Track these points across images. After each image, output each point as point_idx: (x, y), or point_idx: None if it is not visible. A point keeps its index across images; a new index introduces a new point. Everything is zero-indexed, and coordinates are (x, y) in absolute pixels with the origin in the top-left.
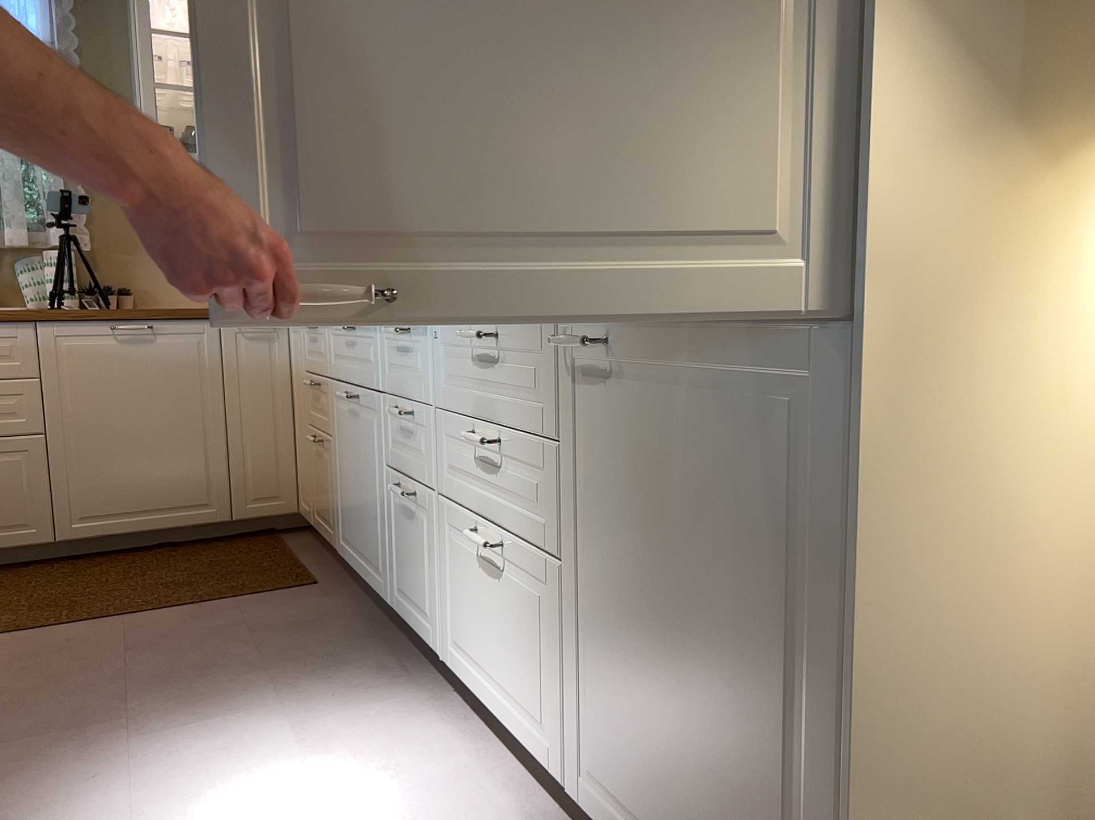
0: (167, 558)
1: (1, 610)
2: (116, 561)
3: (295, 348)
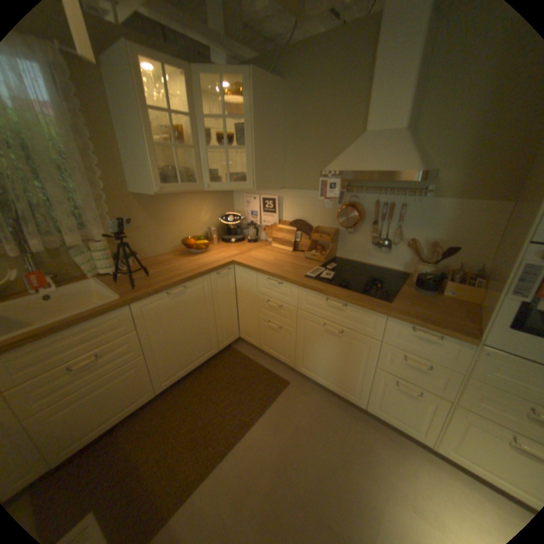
0: (205, 380)
1: (172, 458)
2: (183, 390)
3: (244, 279)
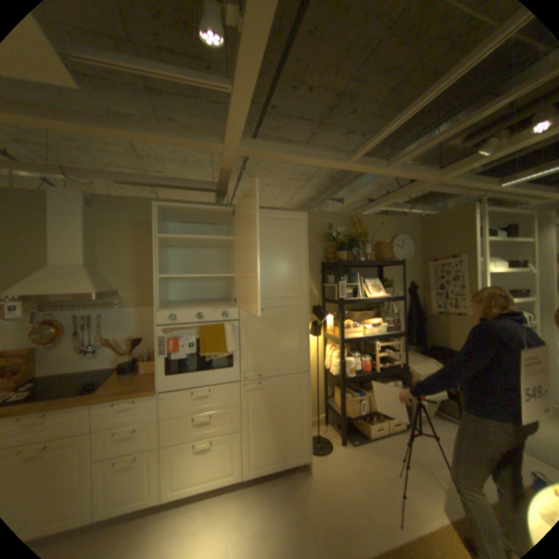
0: None
1: None
2: None
3: None
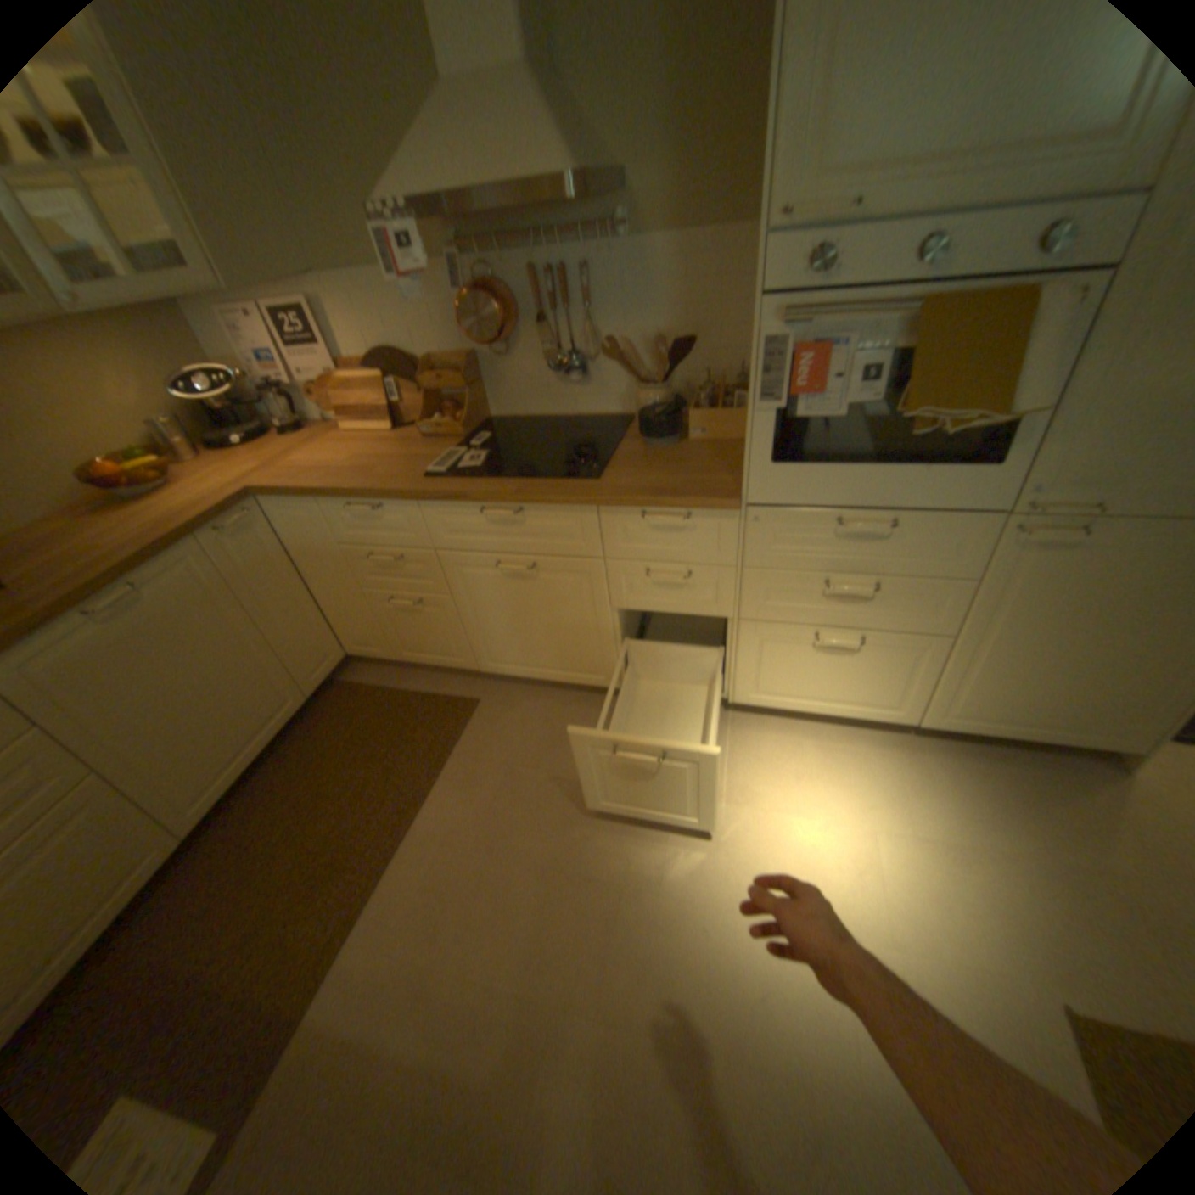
0: (296, 767)
1: (269, 929)
2: (249, 805)
3: (296, 526)
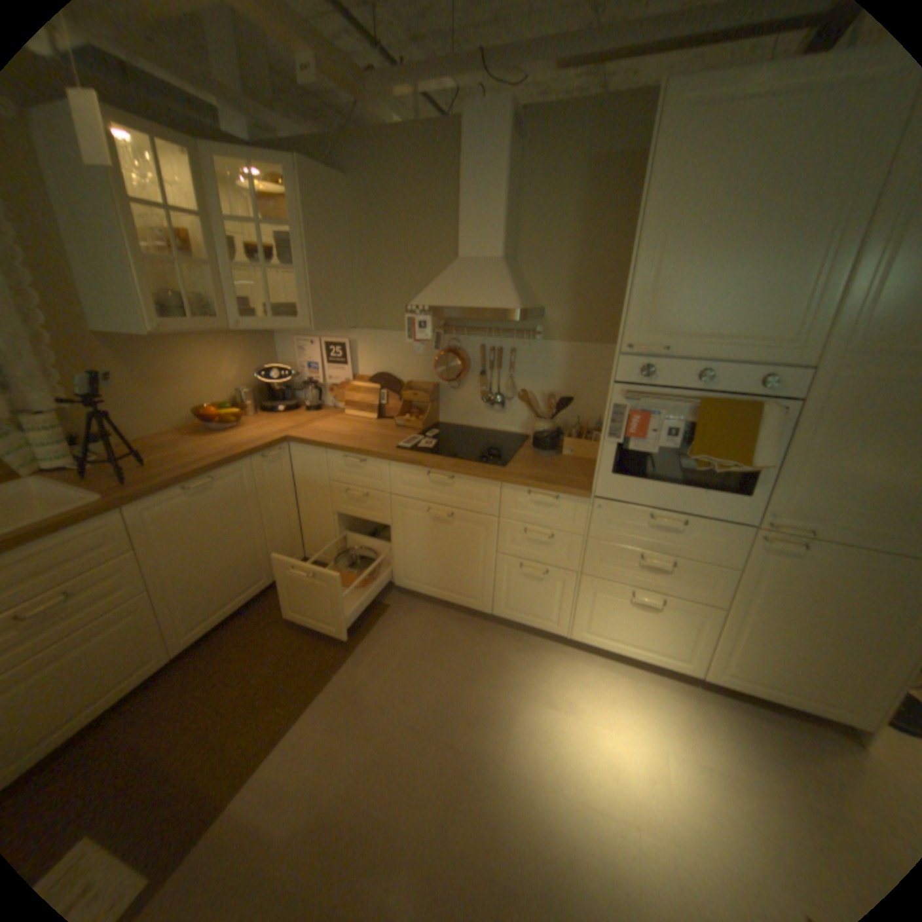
0: (255, 627)
1: (216, 736)
2: (218, 647)
3: (307, 464)
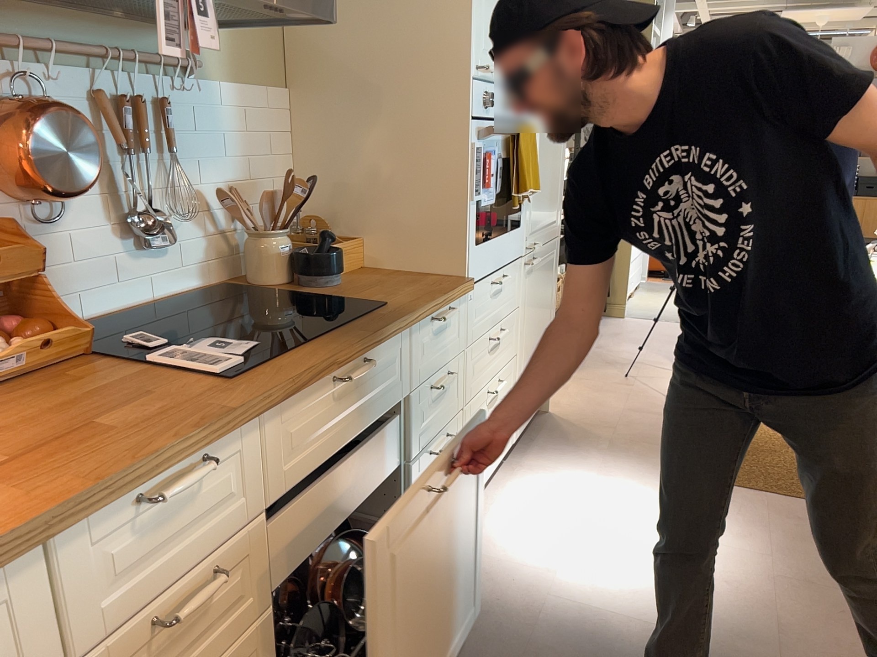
0: None
1: None
2: None
3: None
